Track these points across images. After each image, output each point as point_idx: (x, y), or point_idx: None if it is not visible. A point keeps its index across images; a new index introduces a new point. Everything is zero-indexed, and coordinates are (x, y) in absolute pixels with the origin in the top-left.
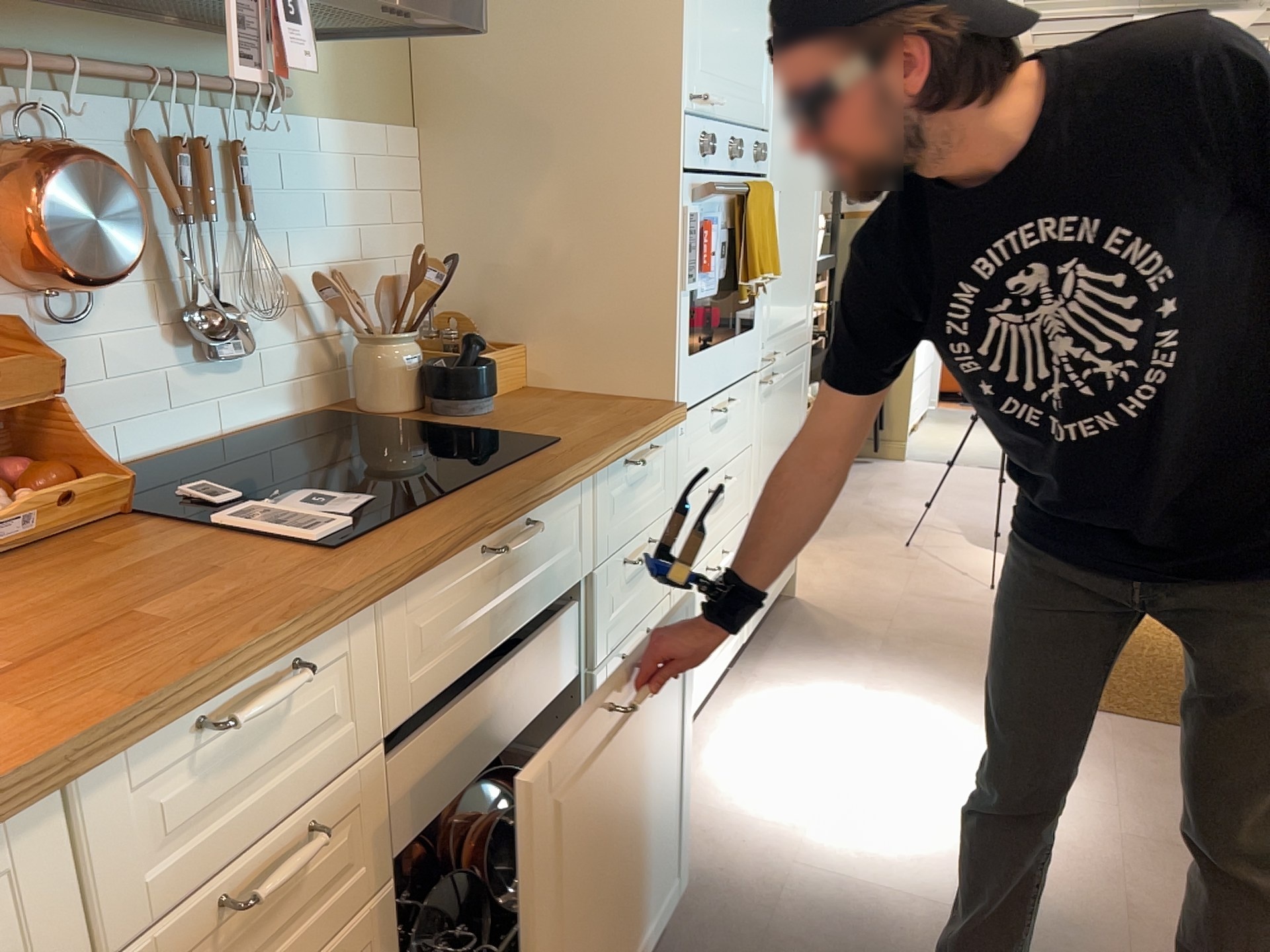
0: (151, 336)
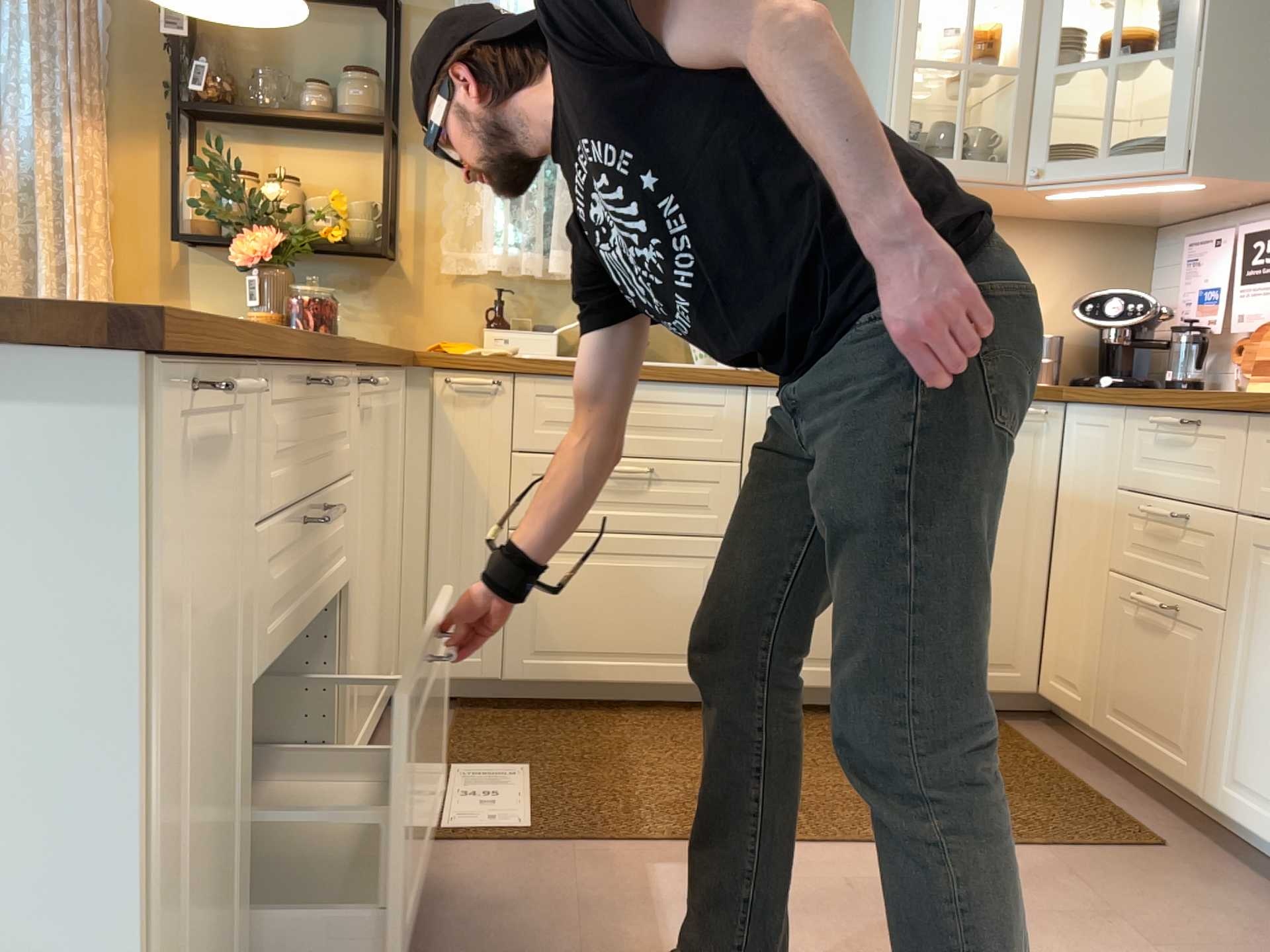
0: None
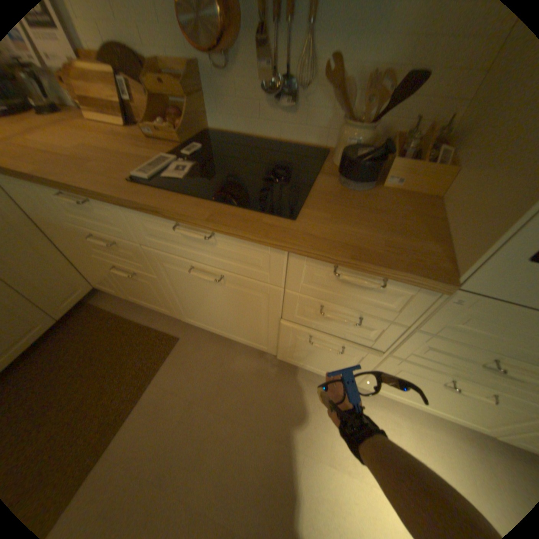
0: (255, 81)
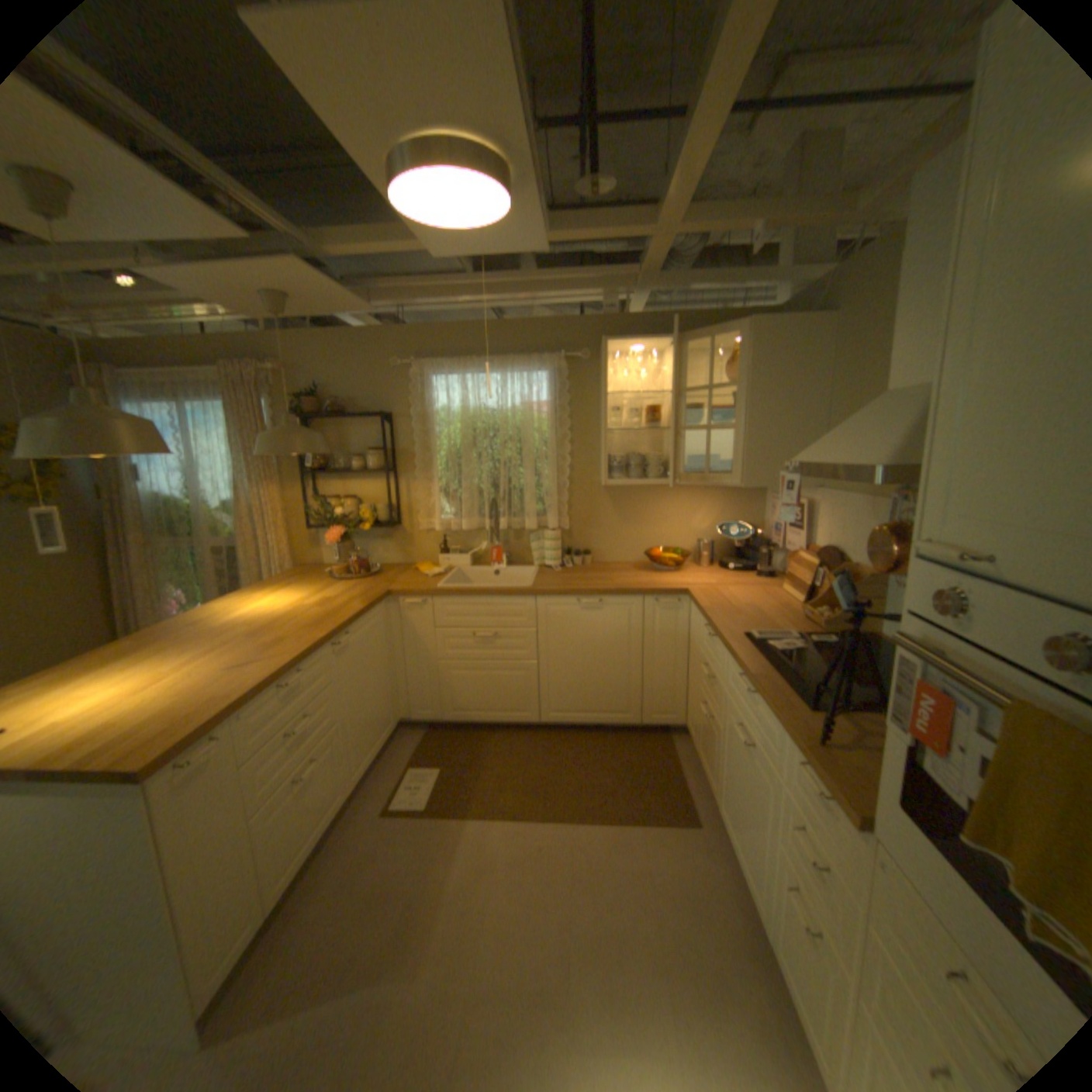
0: None
